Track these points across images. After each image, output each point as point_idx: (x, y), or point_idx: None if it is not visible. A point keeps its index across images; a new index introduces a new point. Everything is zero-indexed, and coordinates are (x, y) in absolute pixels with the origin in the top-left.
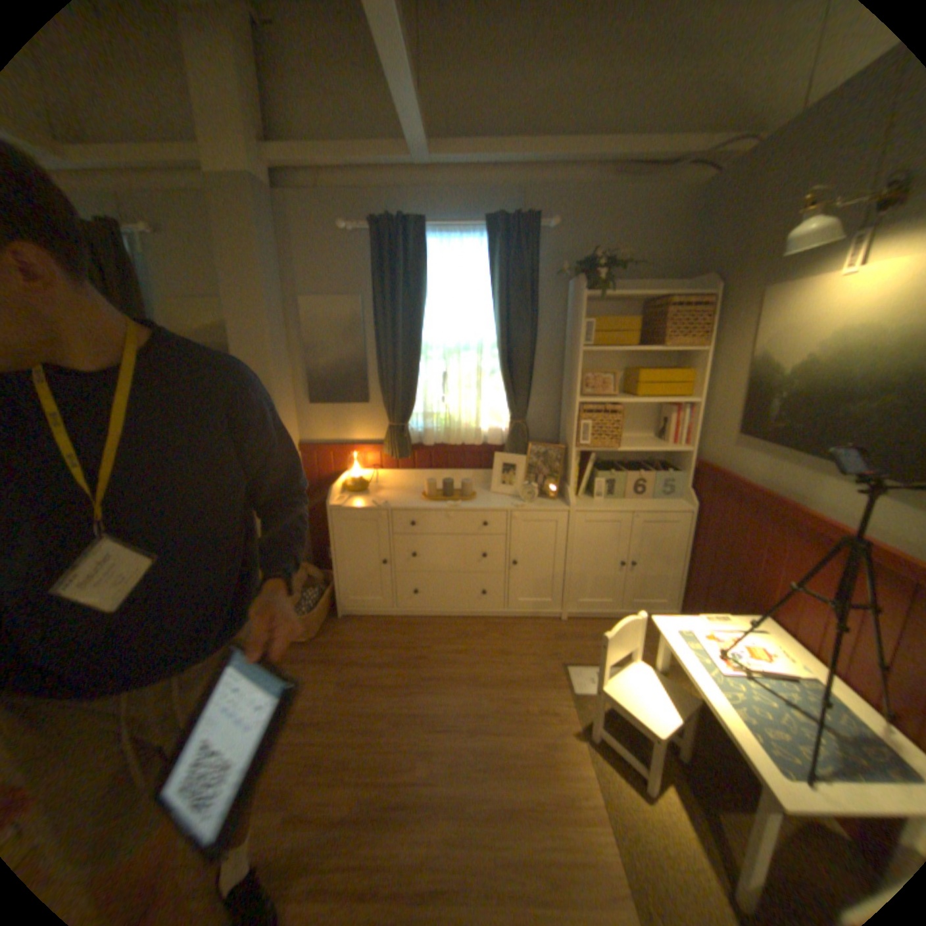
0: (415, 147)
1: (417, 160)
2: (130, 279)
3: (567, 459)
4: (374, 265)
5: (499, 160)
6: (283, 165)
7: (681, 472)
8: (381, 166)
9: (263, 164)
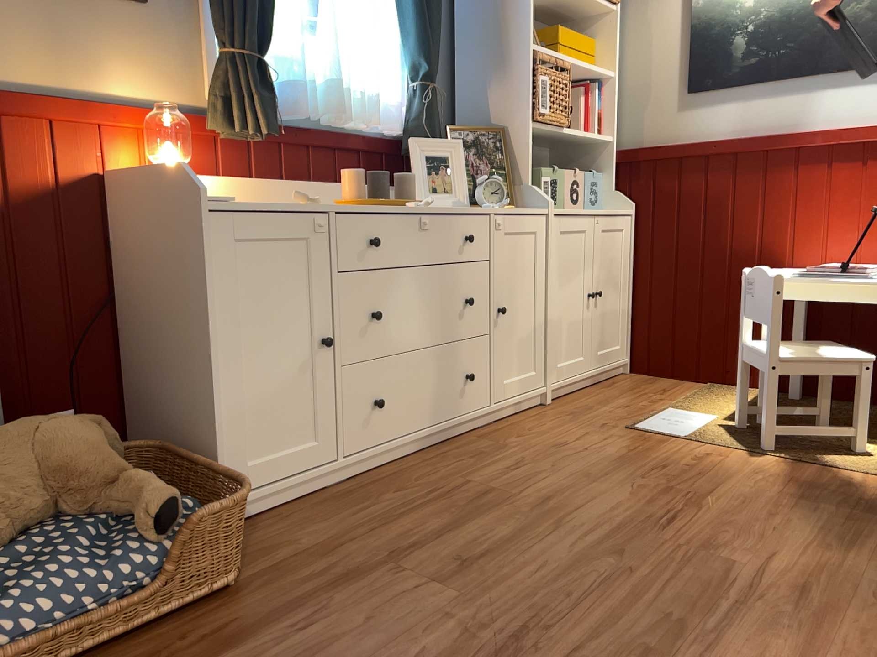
0: None
1: None
2: None
3: (507, 147)
4: None
5: None
6: None
7: (596, 174)
8: None
9: None
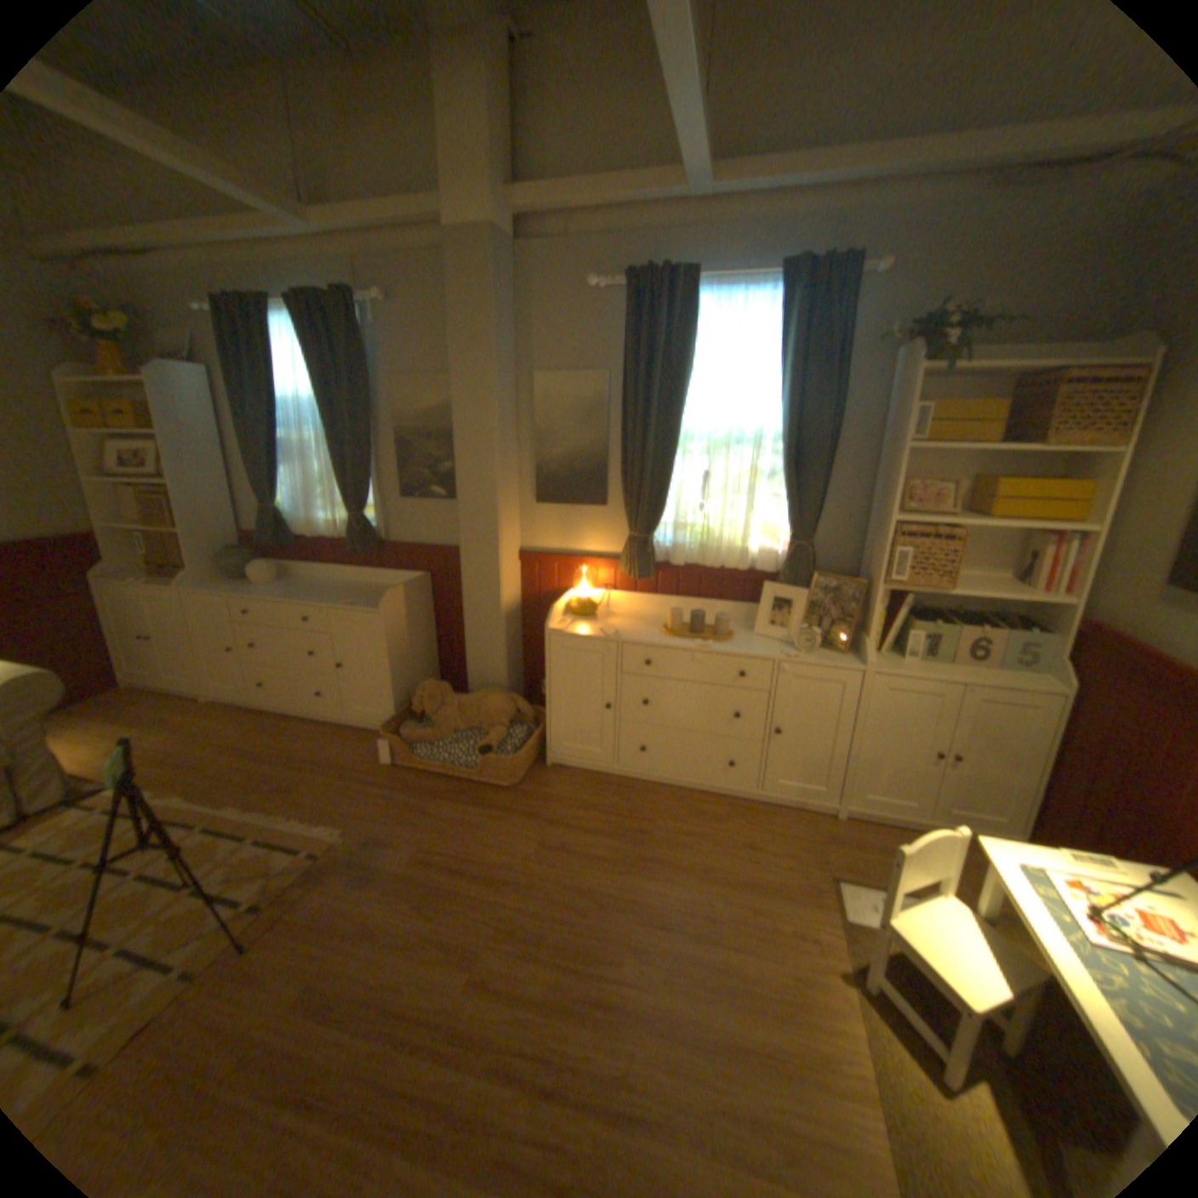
0: (695, 174)
1: (697, 191)
2: (360, 353)
3: (869, 599)
4: (629, 332)
5: (811, 182)
6: (531, 211)
7: (1054, 635)
8: (650, 202)
9: (508, 211)
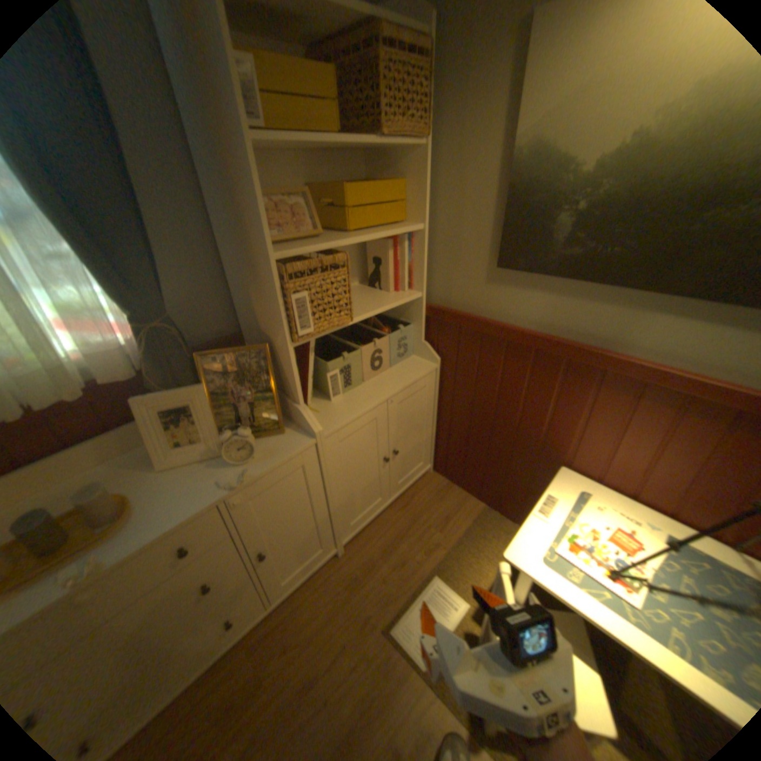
0: None
1: None
2: None
3: (277, 360)
4: None
5: None
6: None
7: (408, 324)
8: None
9: None
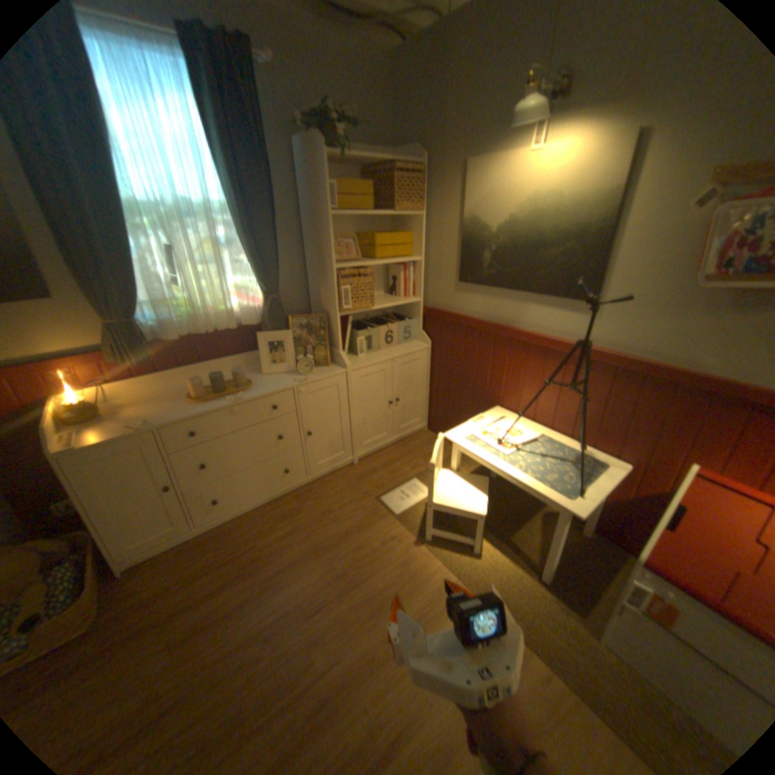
0: None
1: None
2: None
3: (330, 326)
4: None
5: None
6: None
7: (412, 320)
8: None
9: None
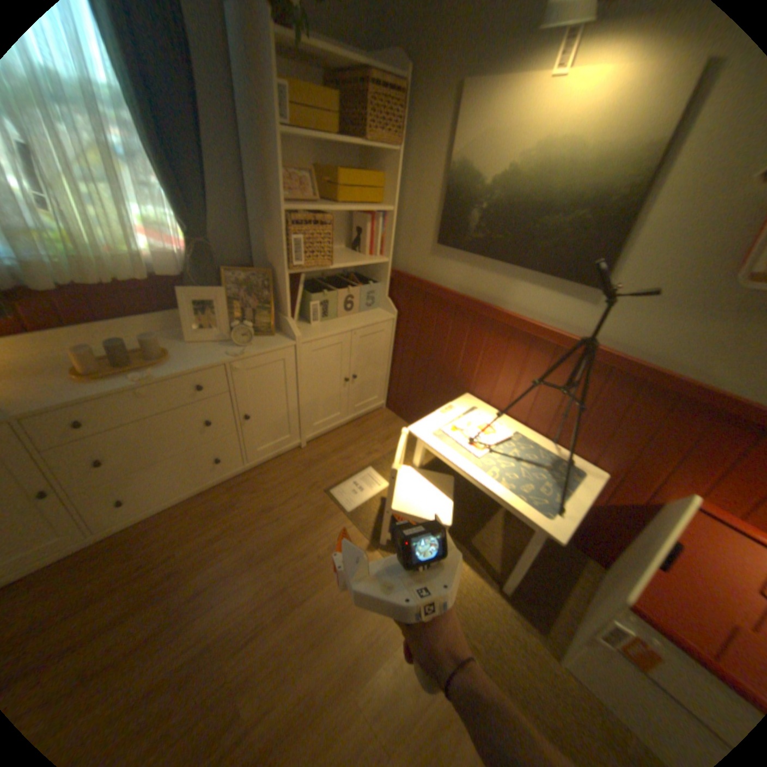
0: None
1: None
2: None
3: (275, 284)
4: None
5: None
6: None
7: (376, 283)
8: None
9: None
